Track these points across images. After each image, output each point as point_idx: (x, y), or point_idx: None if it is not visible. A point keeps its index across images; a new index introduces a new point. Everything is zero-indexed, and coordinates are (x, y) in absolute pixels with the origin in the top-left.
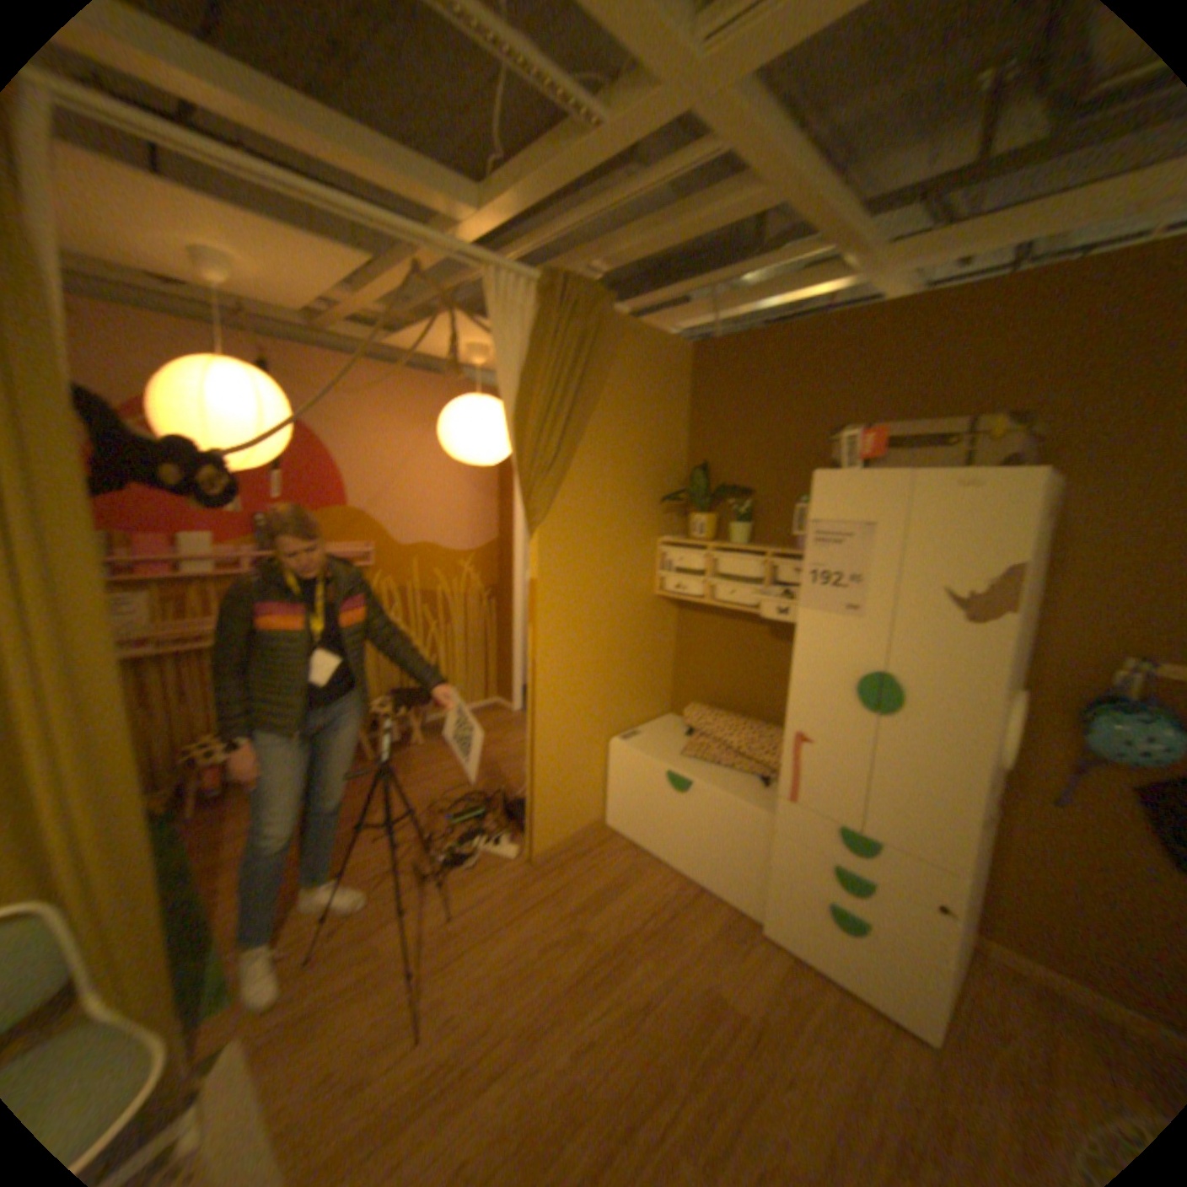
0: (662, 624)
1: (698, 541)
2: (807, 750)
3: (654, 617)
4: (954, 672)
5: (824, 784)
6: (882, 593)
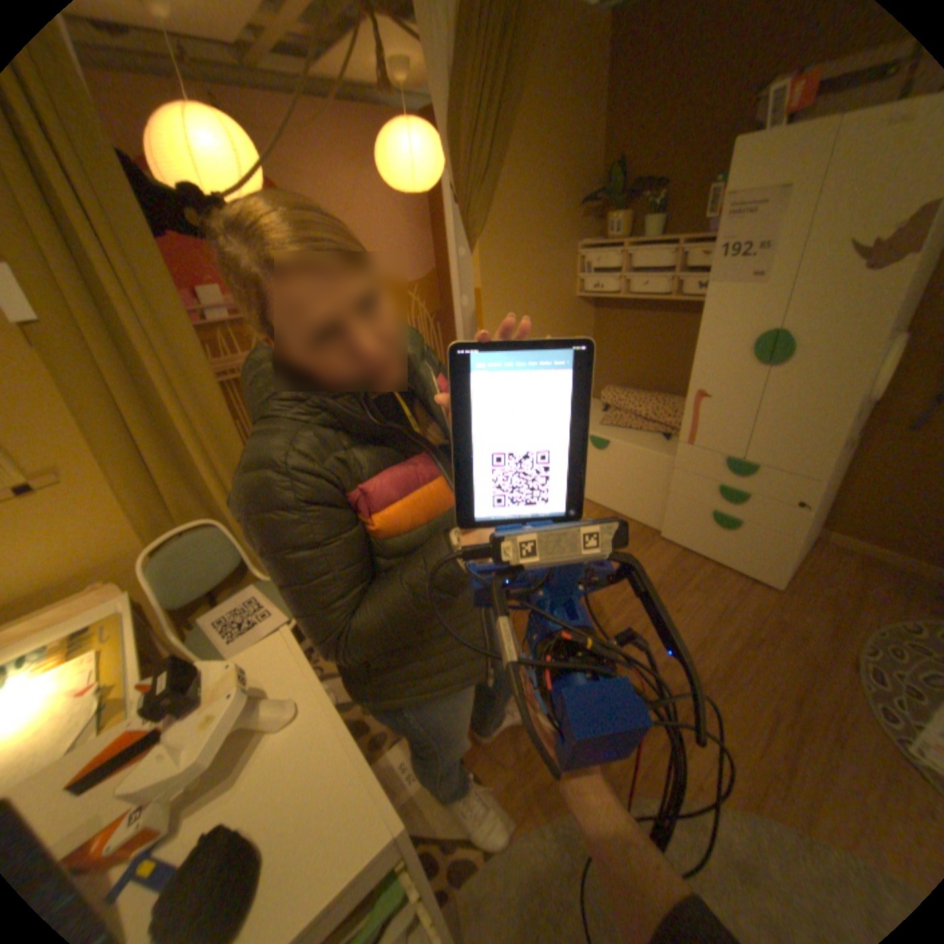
0: (580, 323)
1: (613, 240)
2: (703, 403)
3: (574, 317)
4: (842, 319)
5: (715, 427)
6: (786, 255)
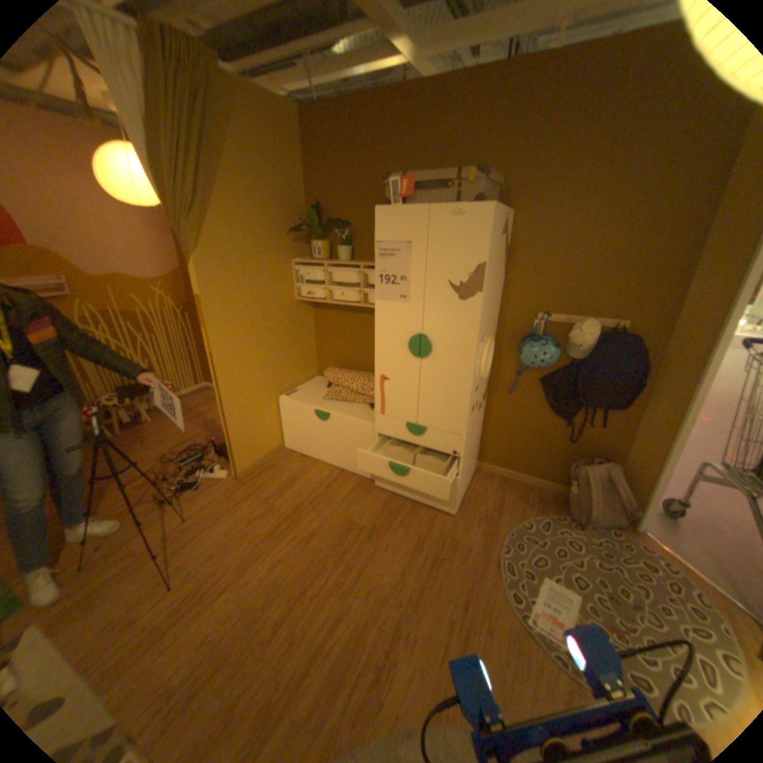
0: (302, 321)
1: (316, 262)
2: (385, 385)
3: (296, 317)
4: (452, 330)
5: (395, 402)
6: (416, 287)
